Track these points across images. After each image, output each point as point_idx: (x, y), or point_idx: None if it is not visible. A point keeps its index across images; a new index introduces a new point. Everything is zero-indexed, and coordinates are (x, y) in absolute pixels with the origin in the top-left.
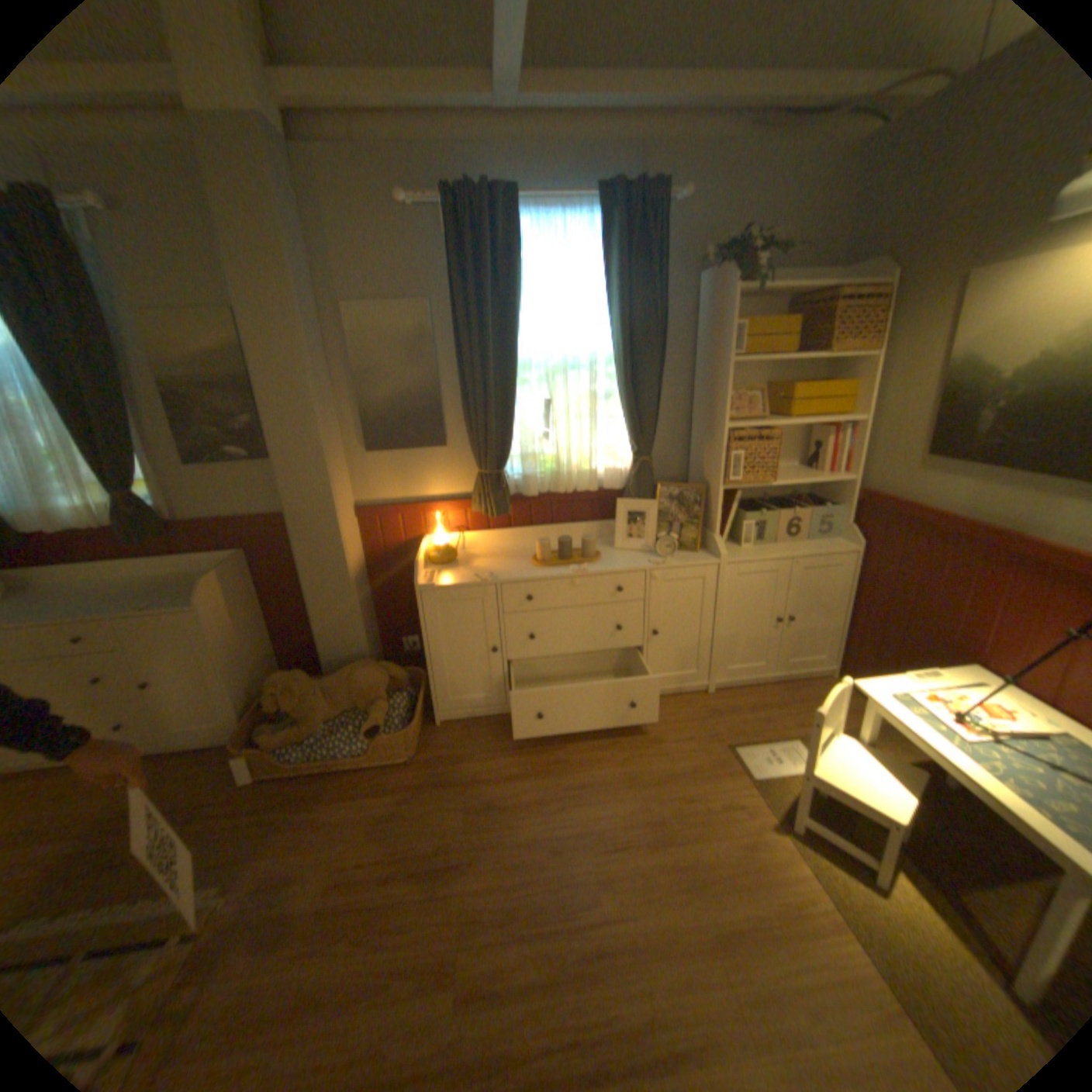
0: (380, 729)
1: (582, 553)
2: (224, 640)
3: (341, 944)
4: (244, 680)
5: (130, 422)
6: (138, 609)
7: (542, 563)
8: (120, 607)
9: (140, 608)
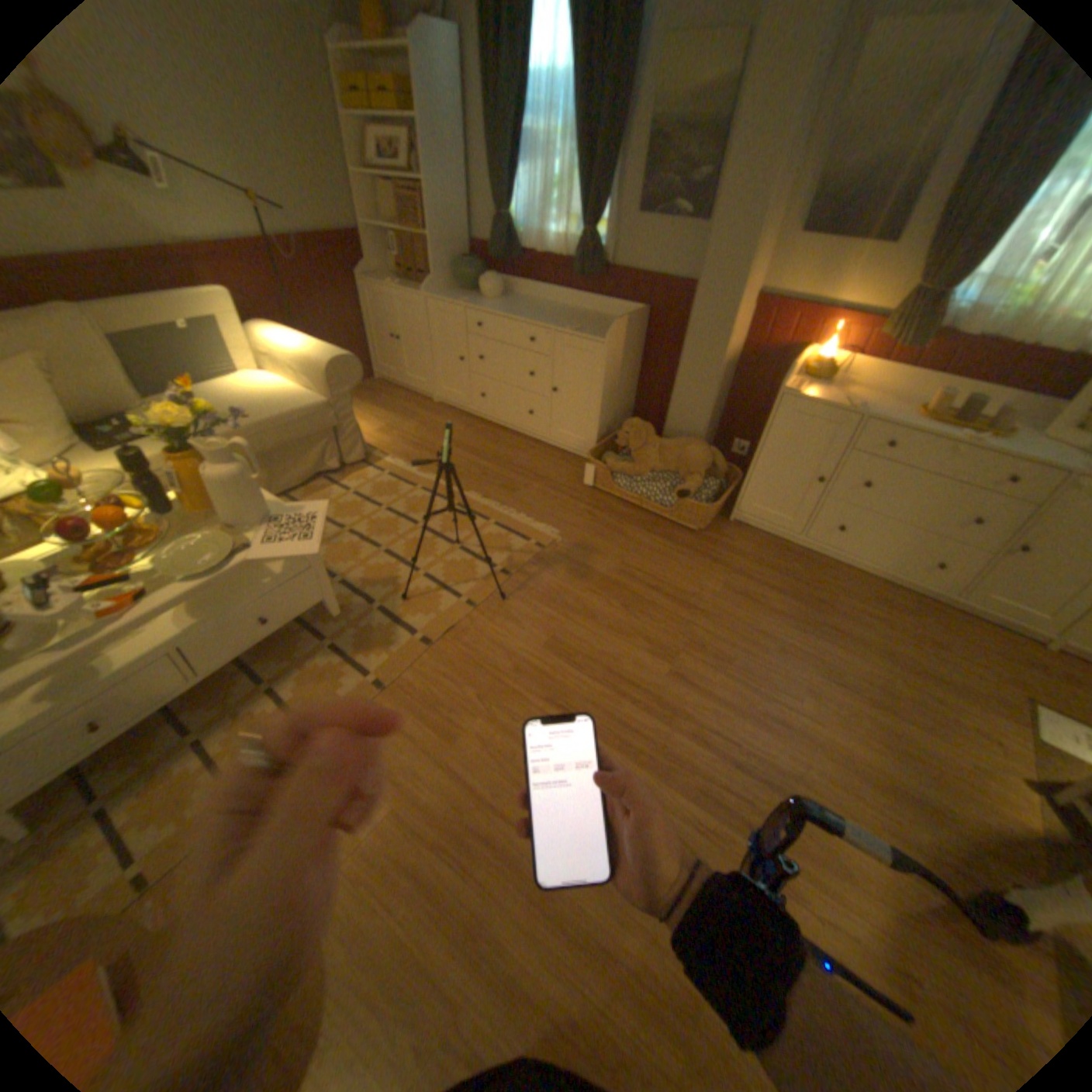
0: (689, 496)
1: (992, 423)
2: (612, 378)
3: (615, 601)
4: (610, 416)
5: (618, 161)
6: (572, 330)
7: (931, 415)
8: (561, 325)
9: (574, 329)
